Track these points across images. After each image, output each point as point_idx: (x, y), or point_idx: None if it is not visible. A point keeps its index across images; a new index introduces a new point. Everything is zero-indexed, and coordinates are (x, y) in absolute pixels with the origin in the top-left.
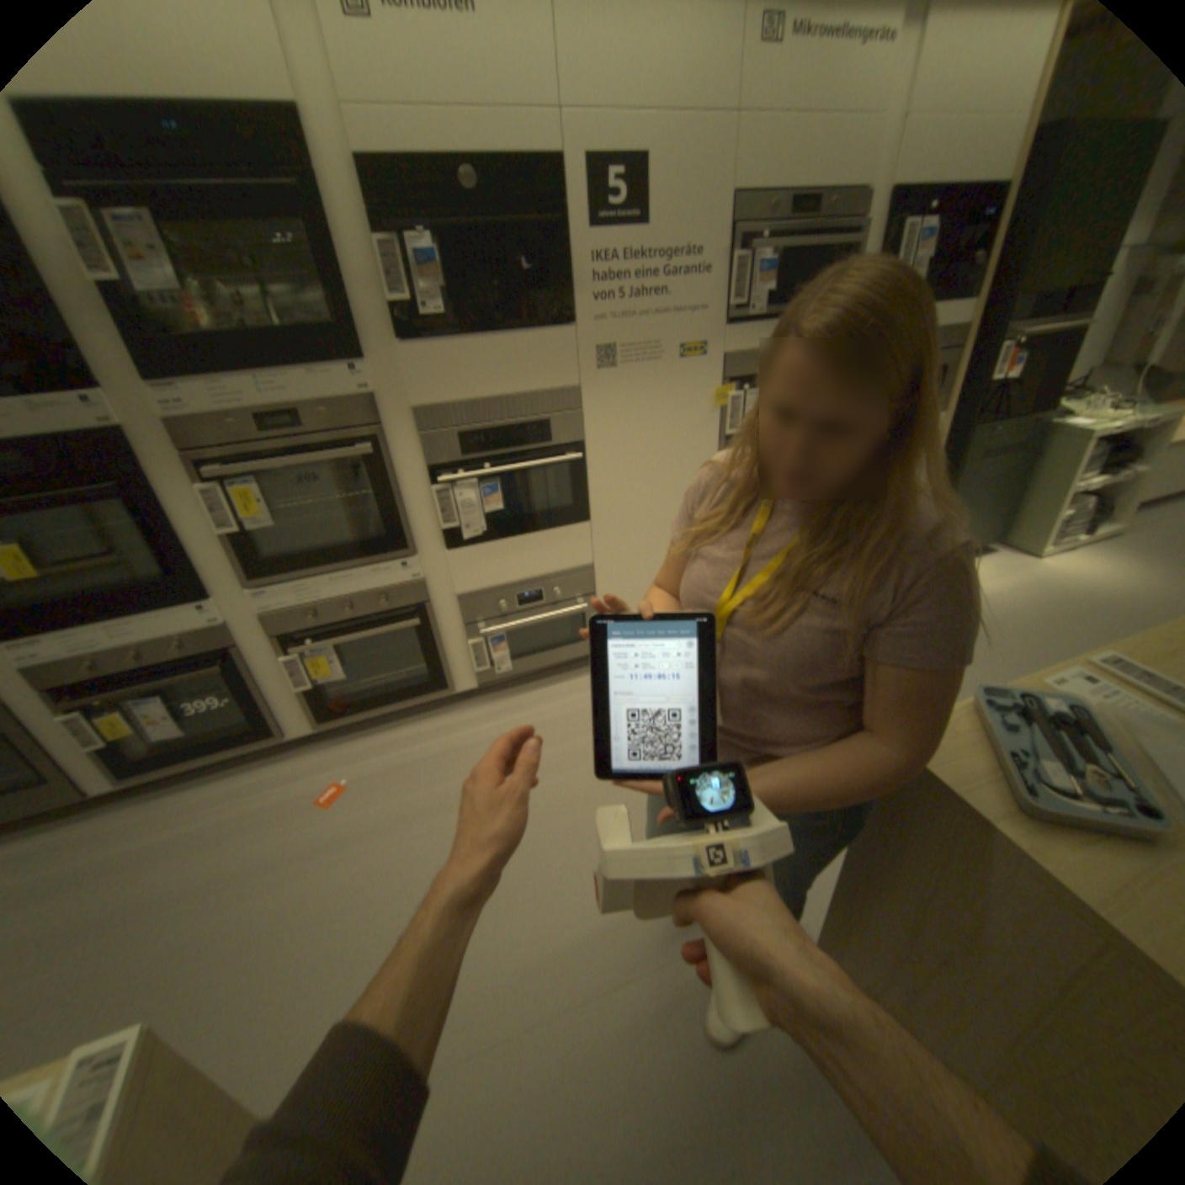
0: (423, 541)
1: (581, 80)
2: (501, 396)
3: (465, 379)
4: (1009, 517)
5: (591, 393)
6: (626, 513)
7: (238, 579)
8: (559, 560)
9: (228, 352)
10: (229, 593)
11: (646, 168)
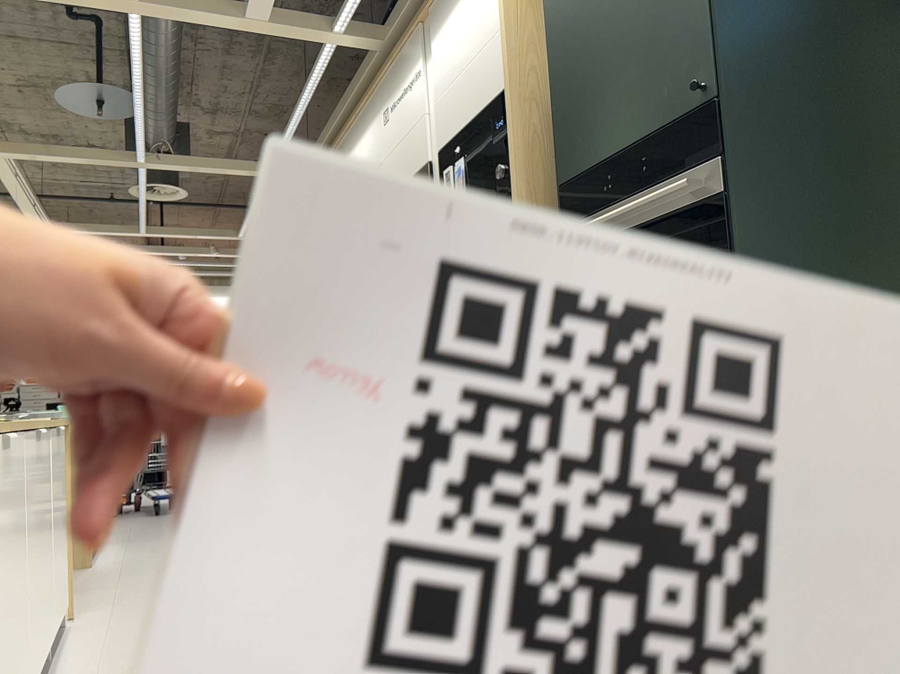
0: None
1: None
2: None
3: None
4: None
5: None
6: None
7: None
8: None
9: None
10: None
11: None
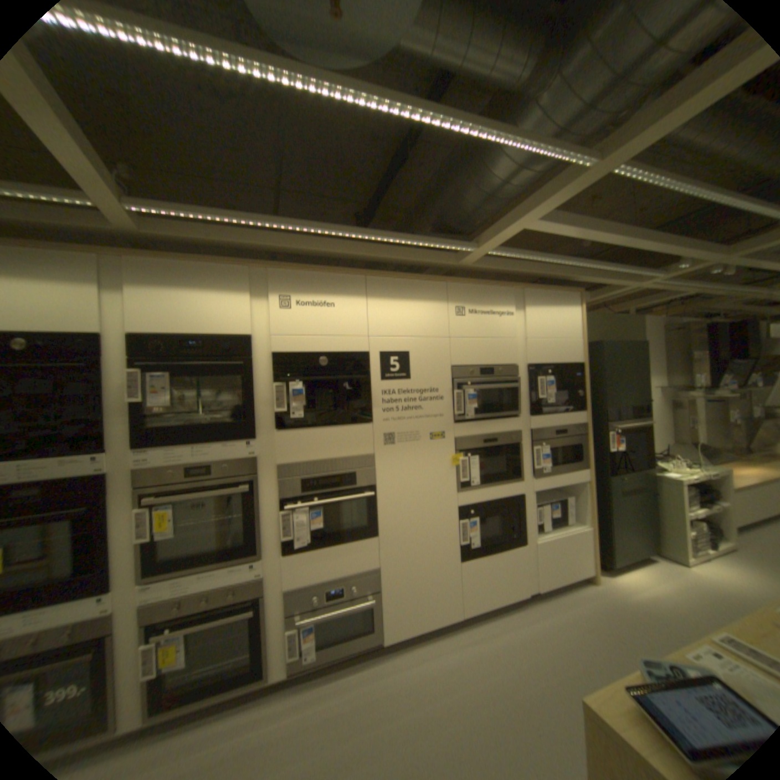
0: (267, 549)
1: (378, 327)
2: (329, 458)
3: (310, 450)
4: (657, 537)
5: (380, 457)
6: (402, 531)
7: (135, 576)
8: (357, 565)
9: (183, 435)
10: (125, 588)
11: (408, 357)
